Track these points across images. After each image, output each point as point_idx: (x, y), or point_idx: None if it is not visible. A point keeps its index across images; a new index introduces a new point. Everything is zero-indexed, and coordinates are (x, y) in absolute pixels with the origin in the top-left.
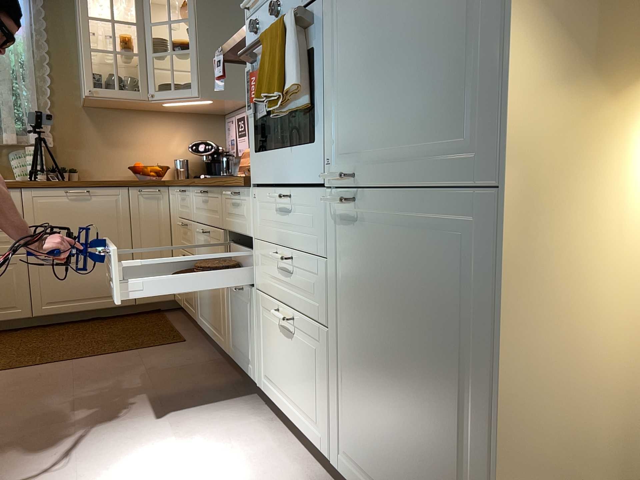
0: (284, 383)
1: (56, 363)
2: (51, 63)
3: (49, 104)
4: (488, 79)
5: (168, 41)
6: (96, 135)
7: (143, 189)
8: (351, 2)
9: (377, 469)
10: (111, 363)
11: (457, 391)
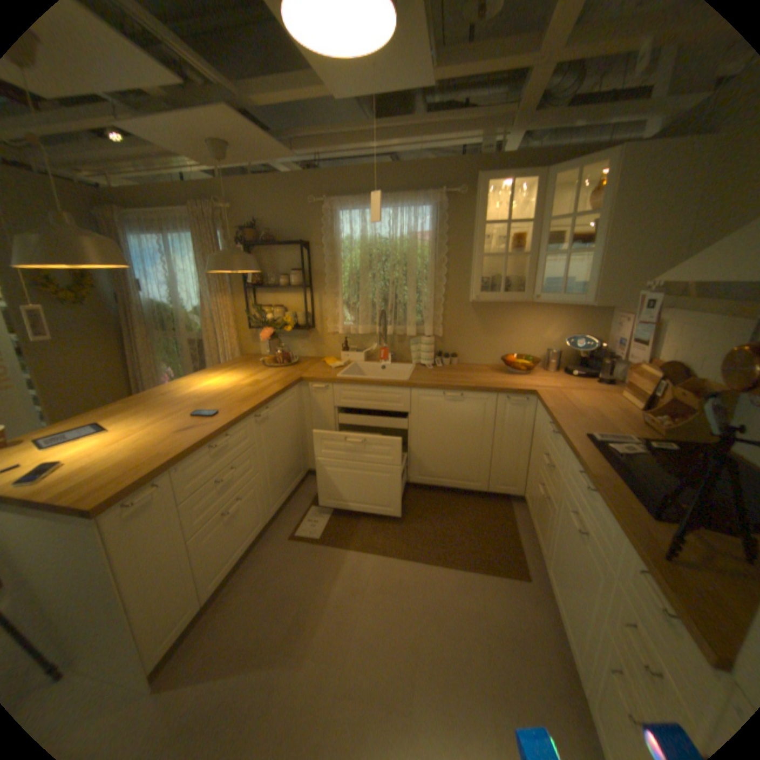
0: None
1: (415, 562)
2: (448, 263)
3: (442, 300)
4: None
5: (566, 232)
6: (476, 325)
7: (512, 397)
8: None
9: None
10: (457, 590)
11: None
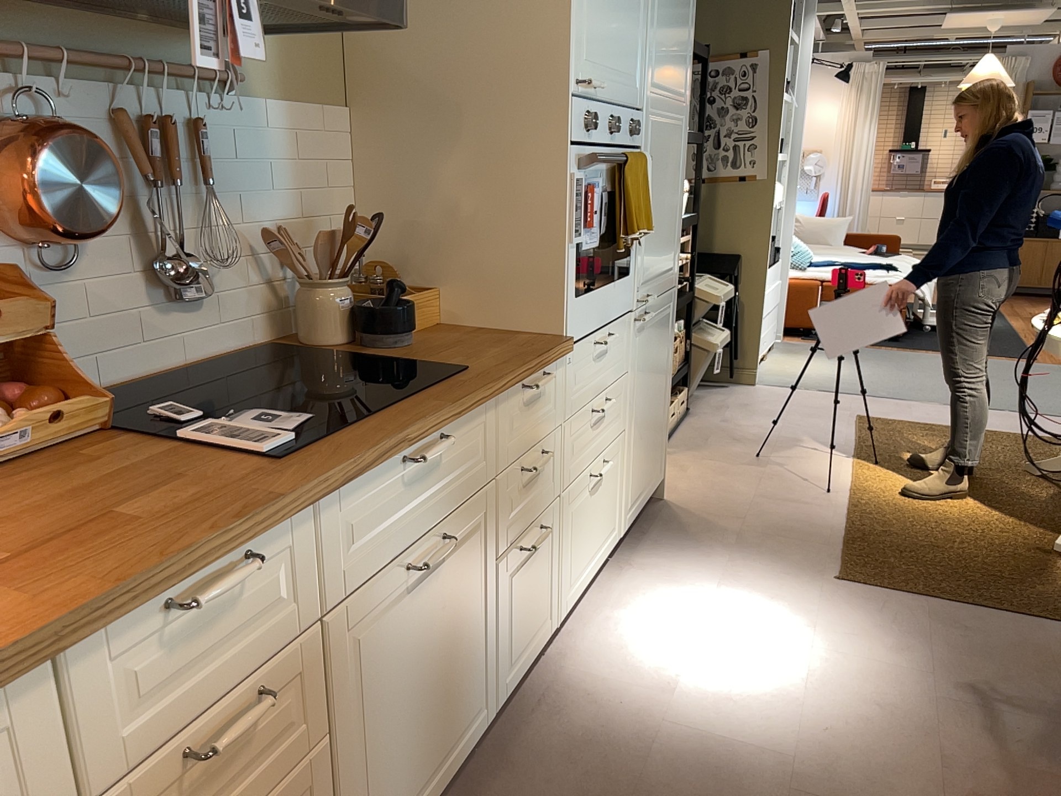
0: (589, 545)
1: None
2: None
3: None
4: (674, 241)
5: None
6: None
7: None
8: (650, 172)
9: (640, 481)
10: None
11: (662, 385)
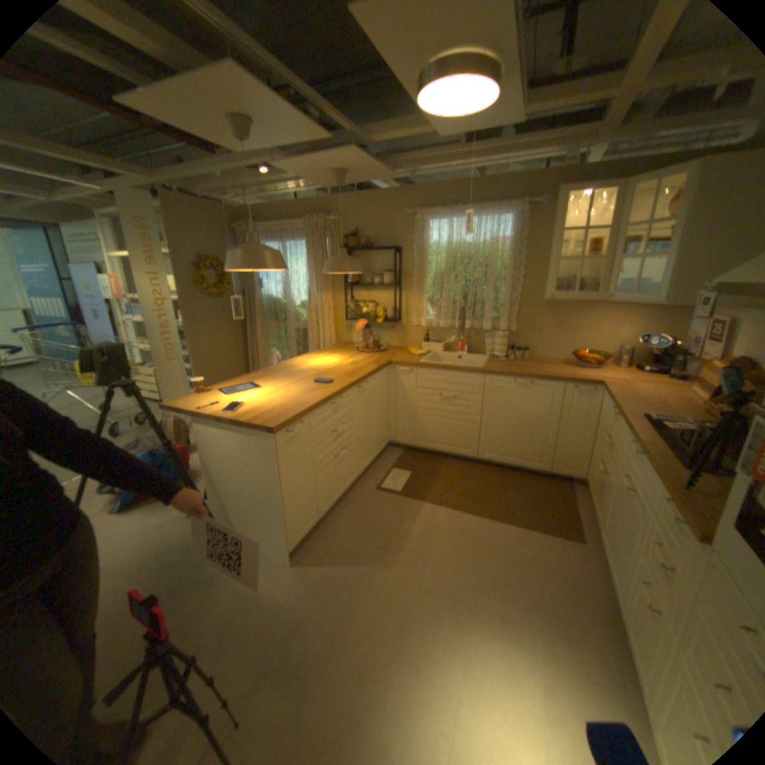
0: None
1: (482, 518)
2: (526, 265)
3: (518, 298)
4: None
5: (643, 237)
6: (550, 321)
7: (580, 386)
8: None
9: None
10: (517, 541)
11: None
